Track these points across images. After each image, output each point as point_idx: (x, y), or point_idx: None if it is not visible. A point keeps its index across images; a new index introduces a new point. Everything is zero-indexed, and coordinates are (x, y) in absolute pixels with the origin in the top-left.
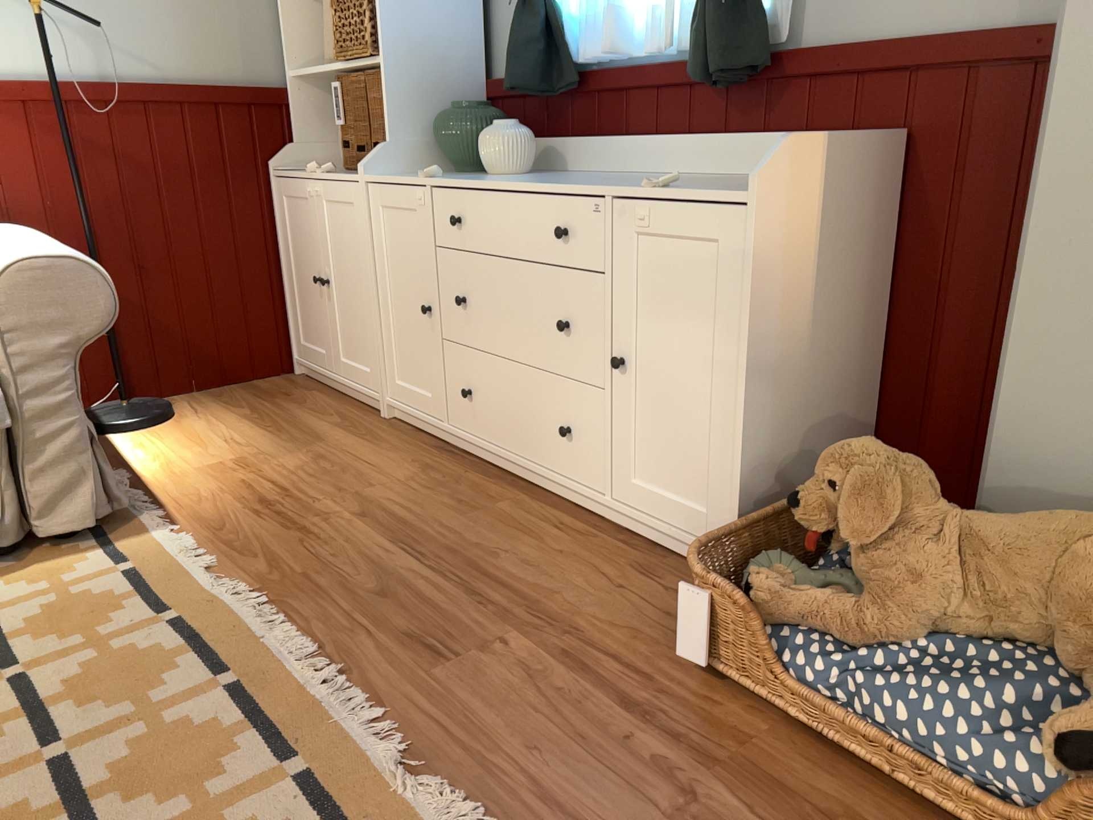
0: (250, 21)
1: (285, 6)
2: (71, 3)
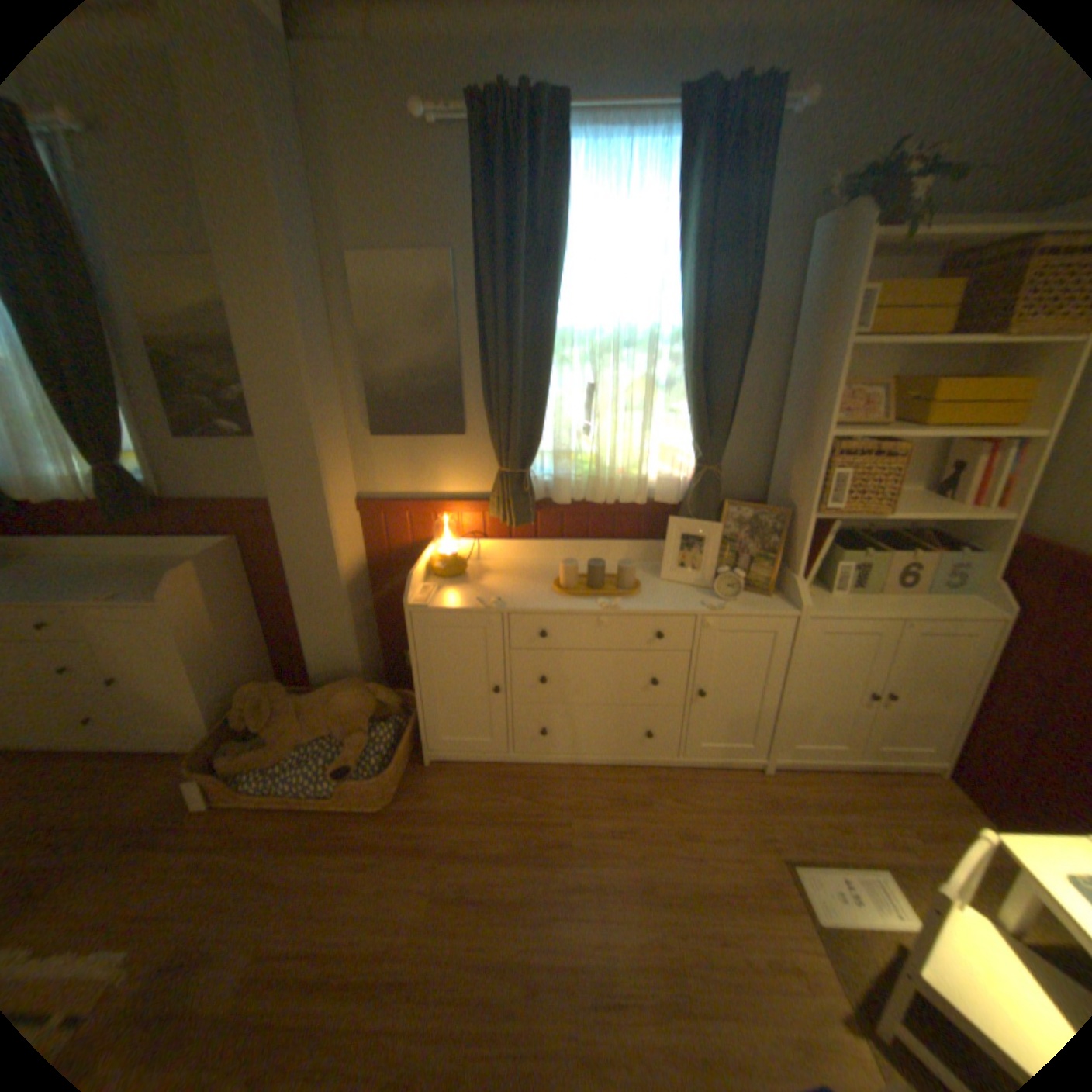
0: None
1: None
2: None
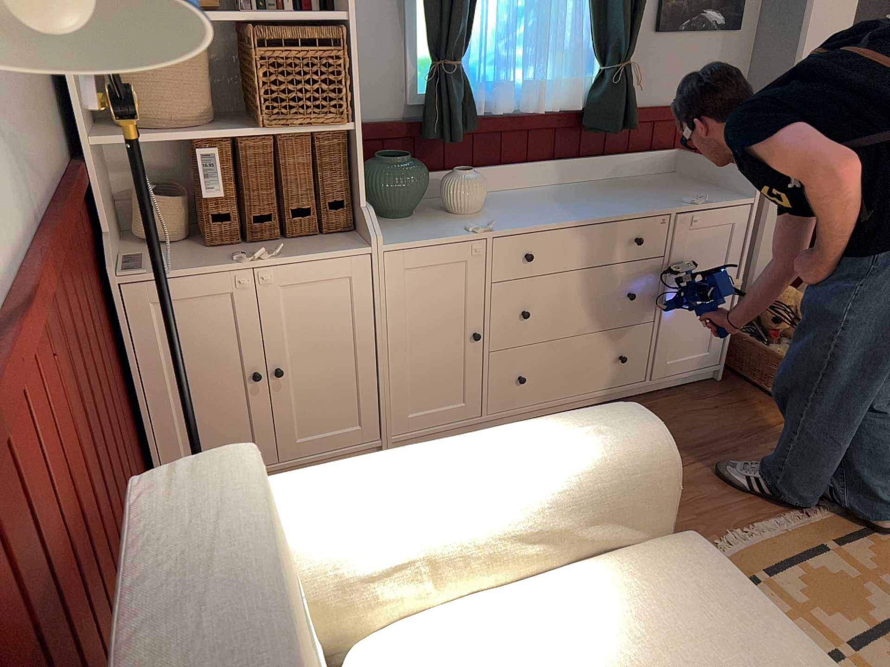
0: None
1: None
2: None
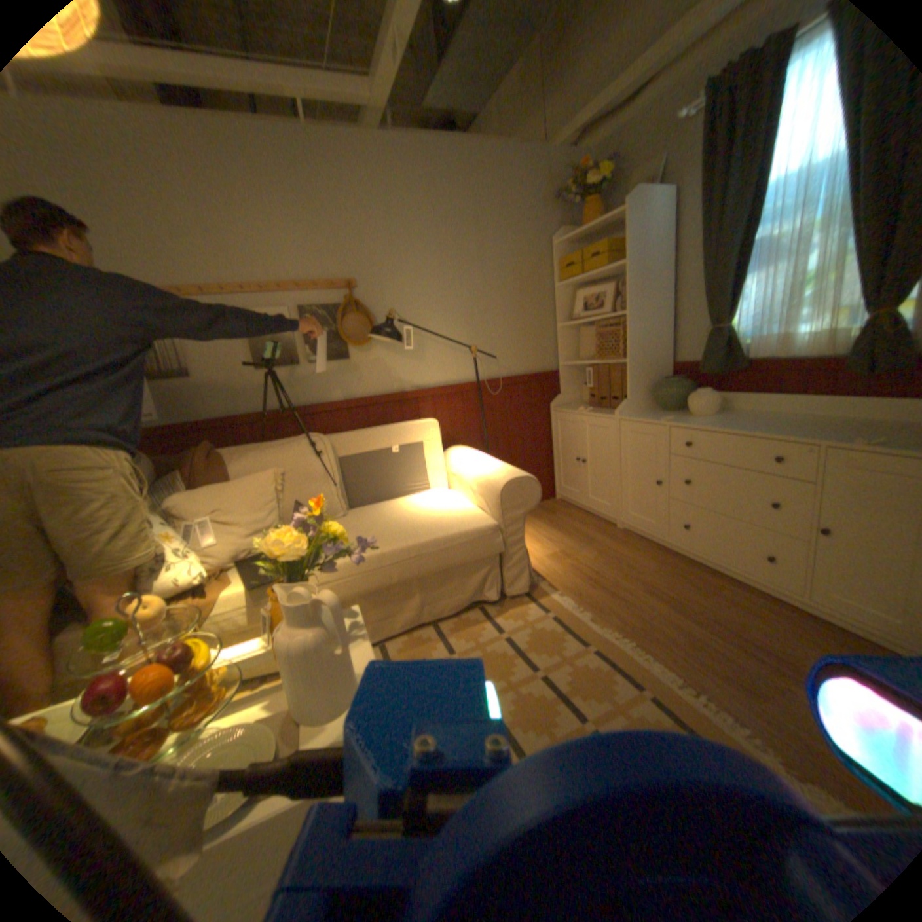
0: (544, 340)
1: (559, 331)
2: (477, 345)
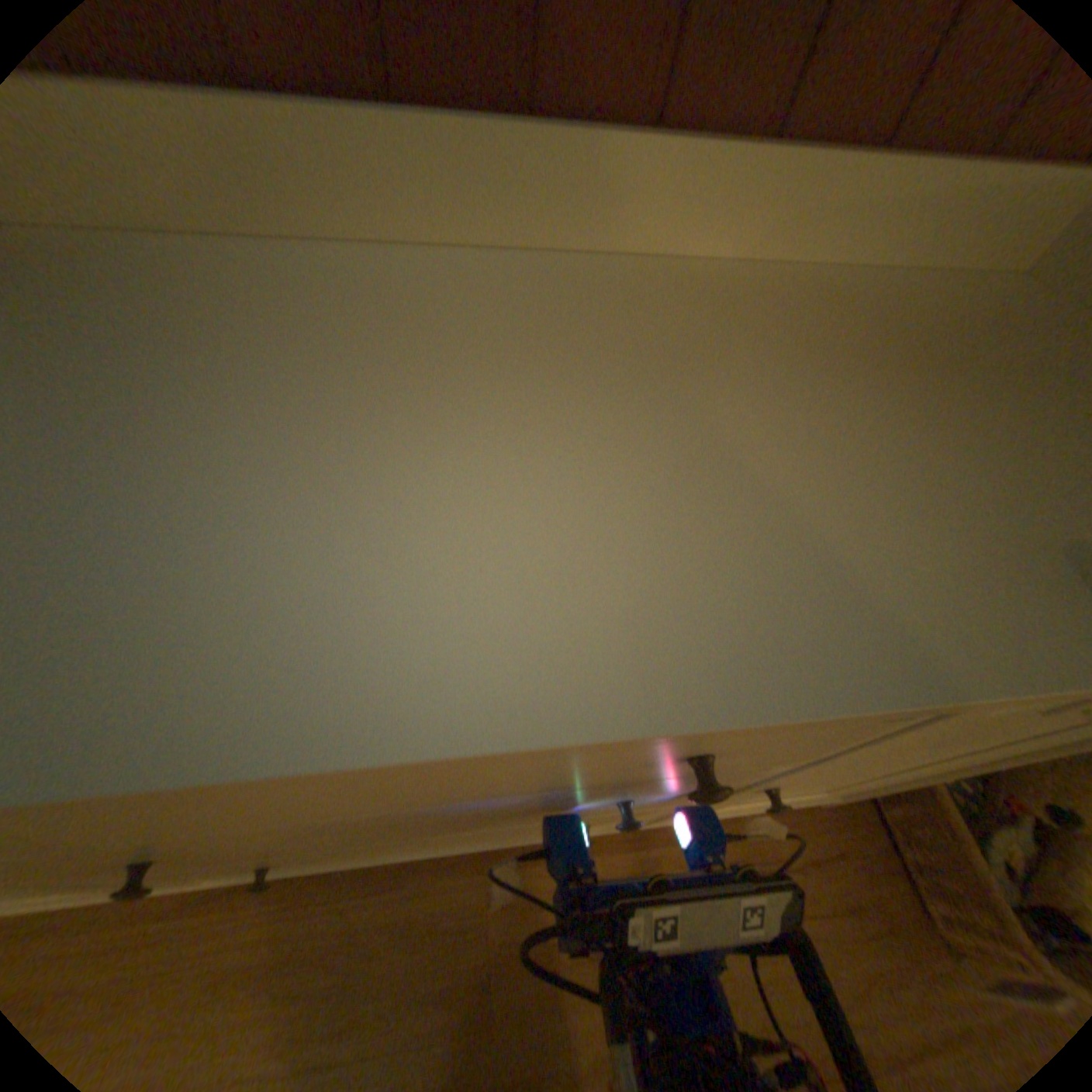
0: None
1: None
2: None
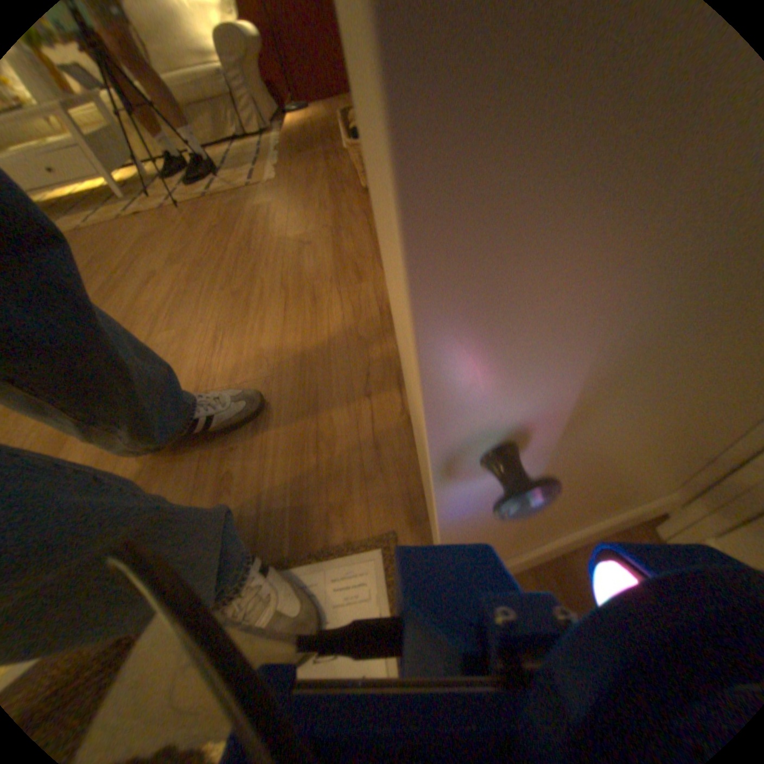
0: None
1: None
2: None
